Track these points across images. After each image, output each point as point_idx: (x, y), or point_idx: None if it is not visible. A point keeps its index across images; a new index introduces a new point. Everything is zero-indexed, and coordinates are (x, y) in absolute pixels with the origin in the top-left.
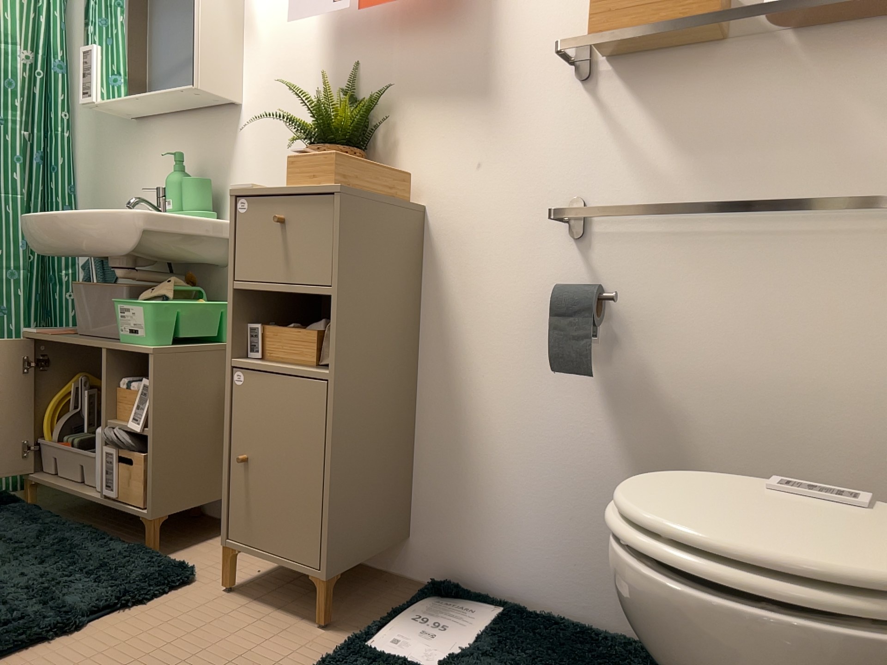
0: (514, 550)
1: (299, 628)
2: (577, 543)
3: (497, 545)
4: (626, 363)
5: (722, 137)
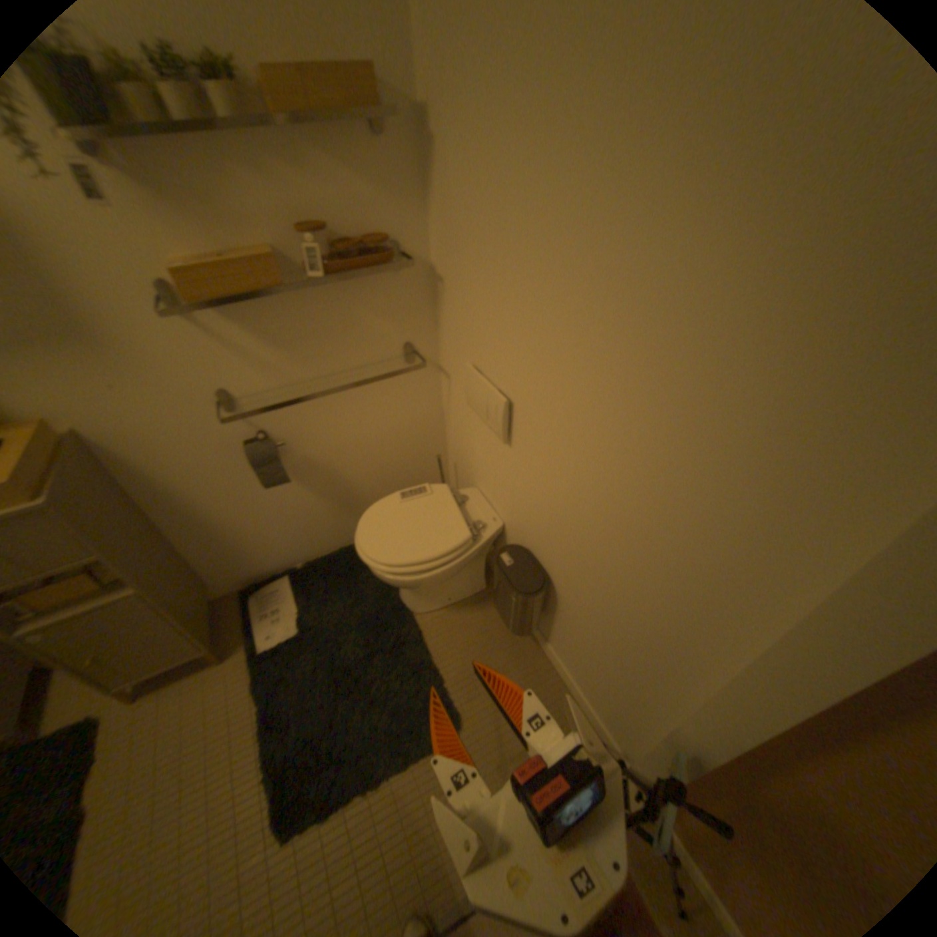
0: (272, 554)
1: (206, 677)
2: (303, 534)
3: (262, 558)
4: (293, 460)
5: (298, 337)
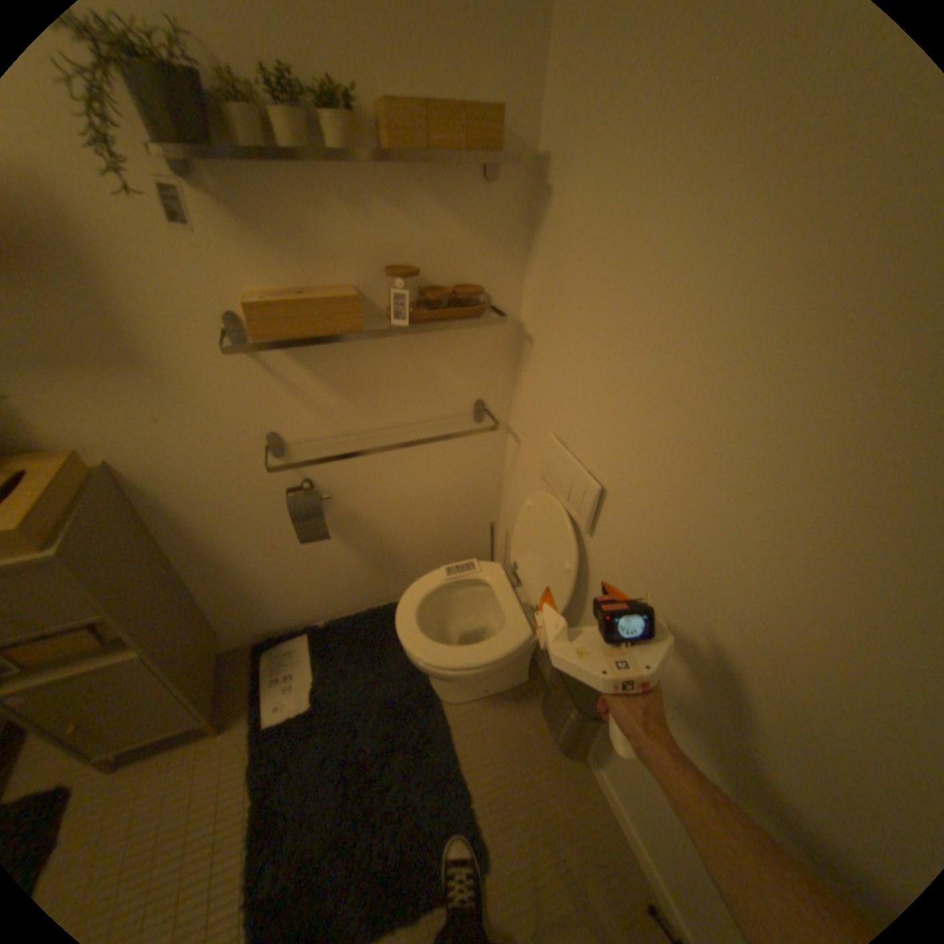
0: (296, 608)
1: (202, 748)
2: (333, 589)
3: (284, 611)
4: (337, 511)
5: (367, 383)
